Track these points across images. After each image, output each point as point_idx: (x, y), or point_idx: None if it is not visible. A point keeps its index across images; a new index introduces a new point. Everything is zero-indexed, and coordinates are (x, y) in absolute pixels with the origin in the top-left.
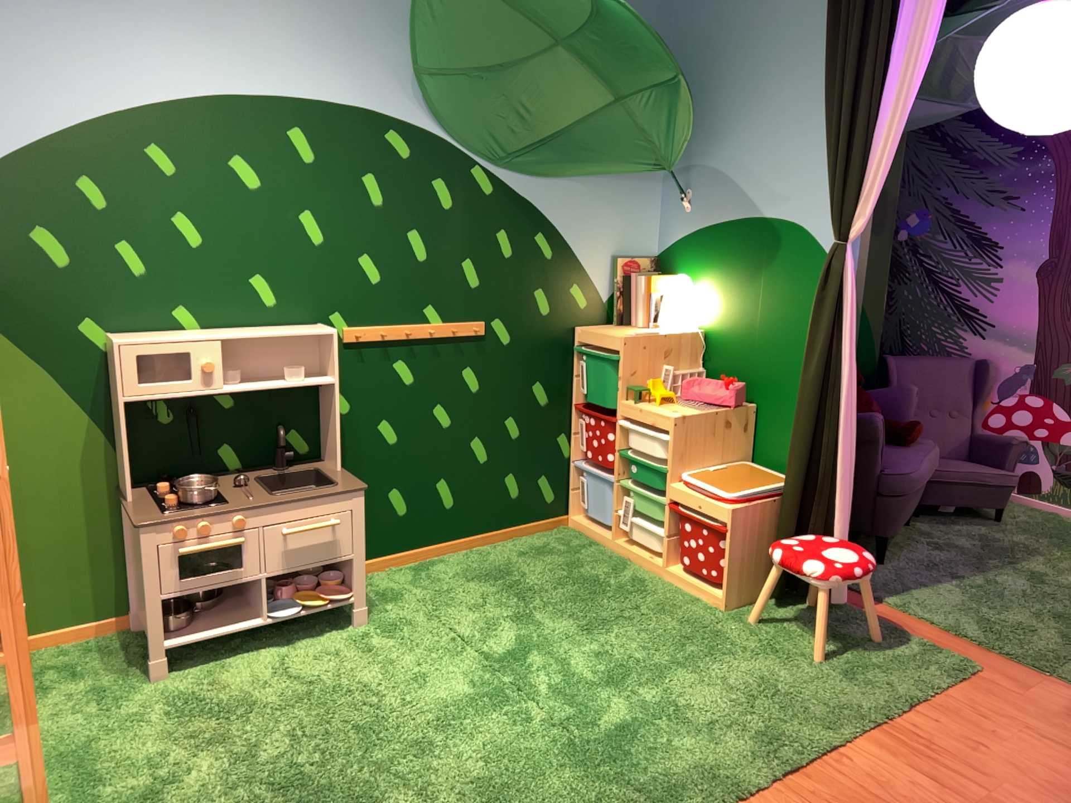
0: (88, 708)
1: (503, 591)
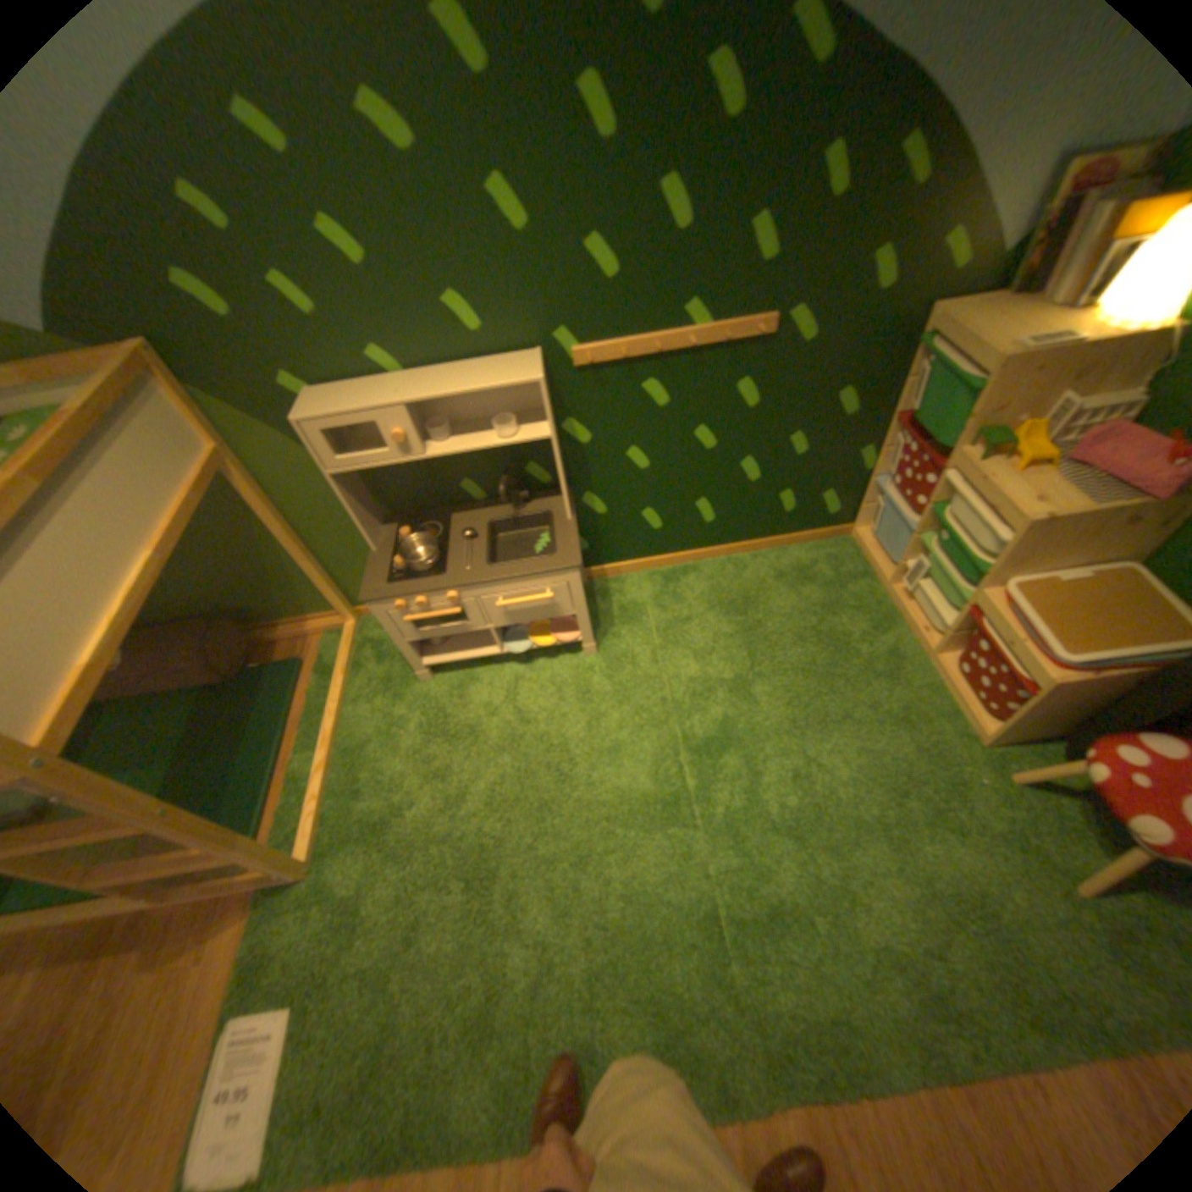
0: (376, 700)
1: (739, 635)
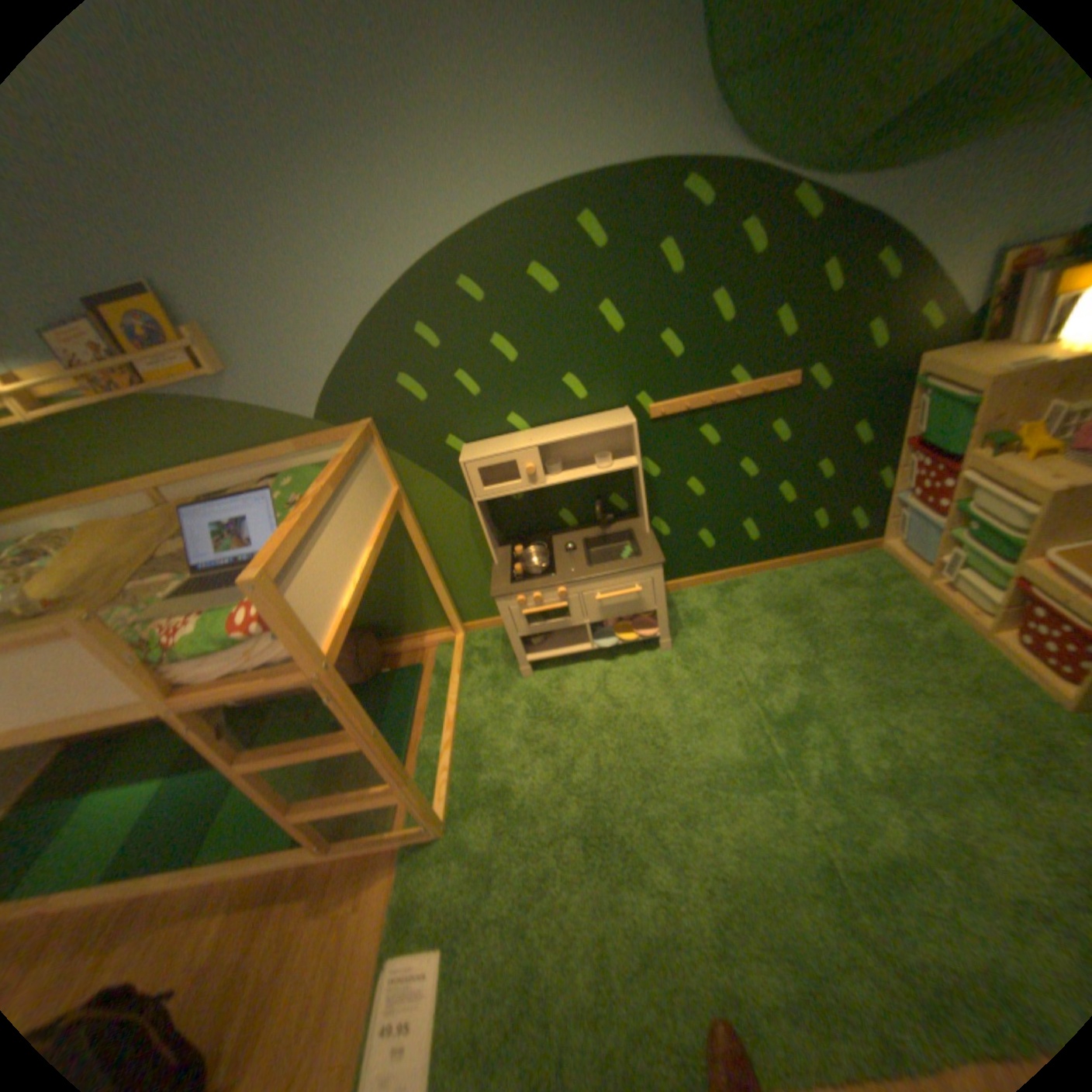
0: (486, 693)
1: (797, 630)
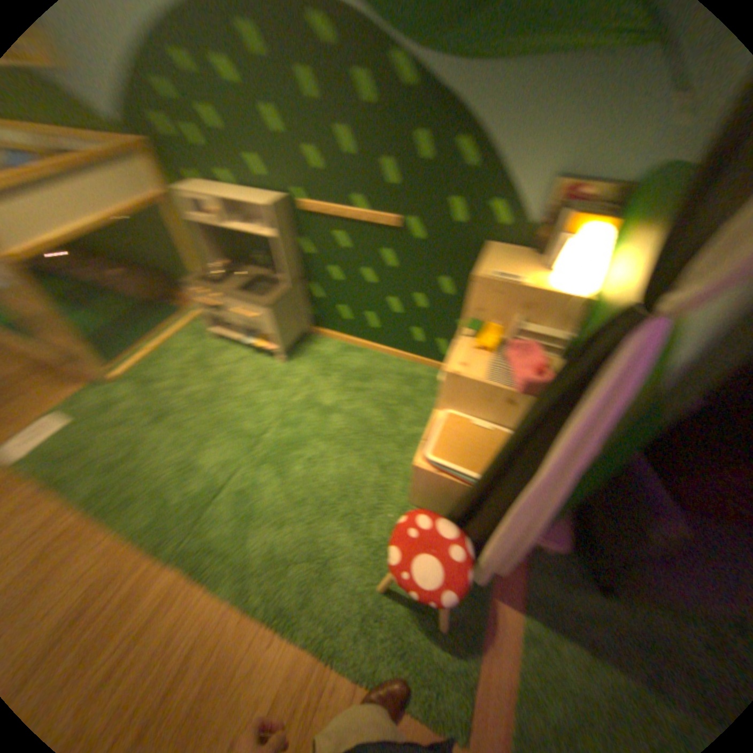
0: (186, 338)
1: (349, 390)
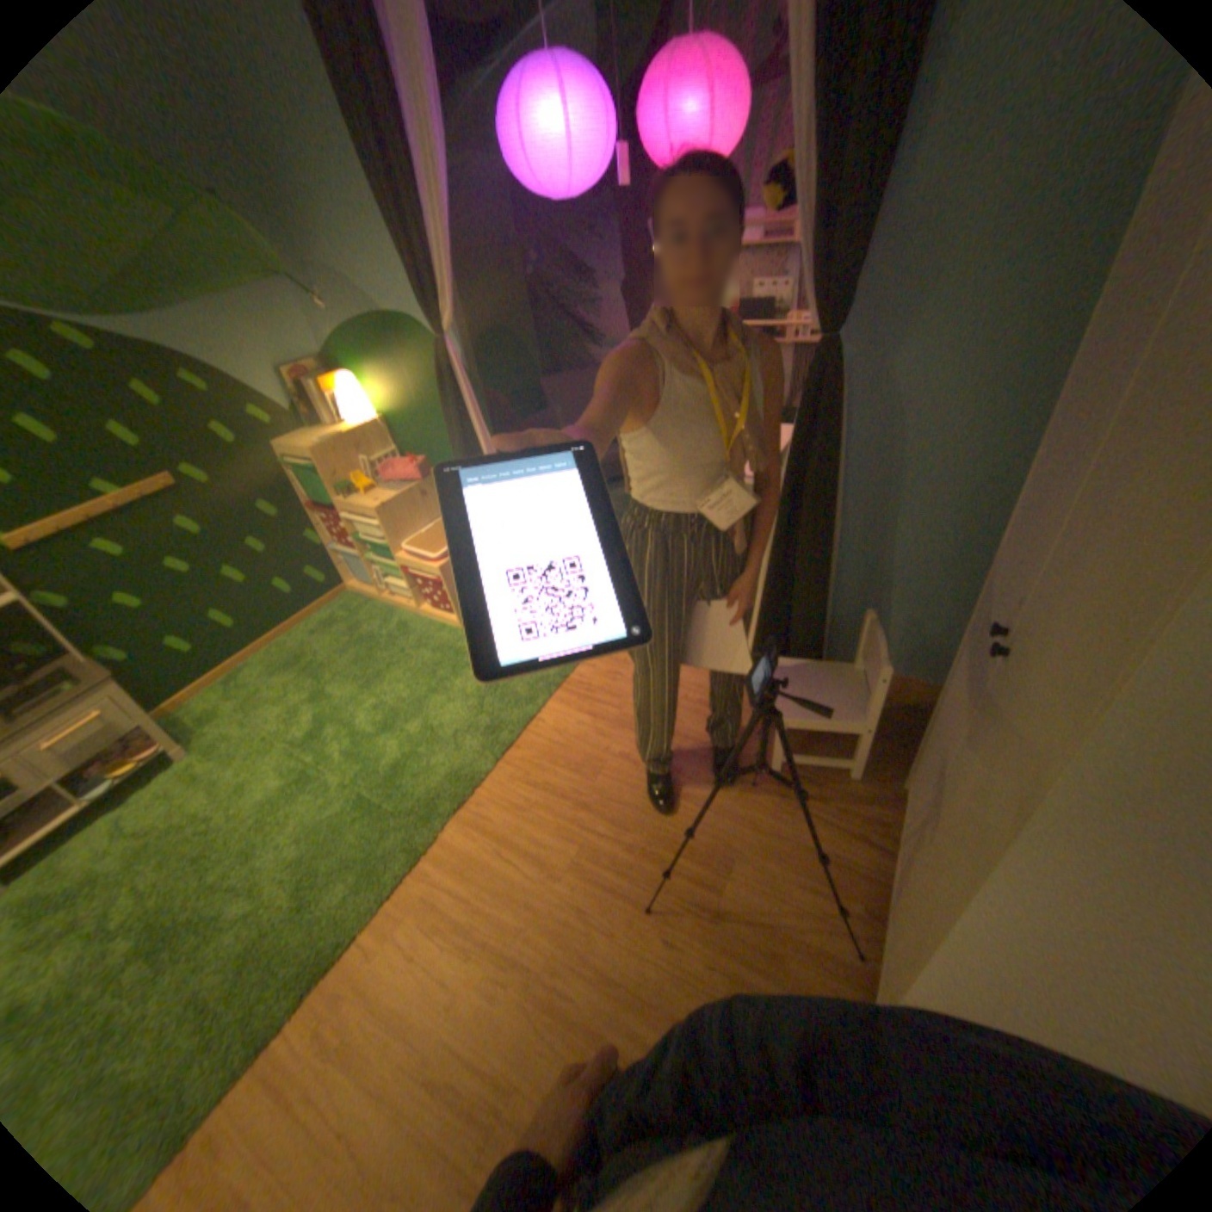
0: None
1: (300, 676)
